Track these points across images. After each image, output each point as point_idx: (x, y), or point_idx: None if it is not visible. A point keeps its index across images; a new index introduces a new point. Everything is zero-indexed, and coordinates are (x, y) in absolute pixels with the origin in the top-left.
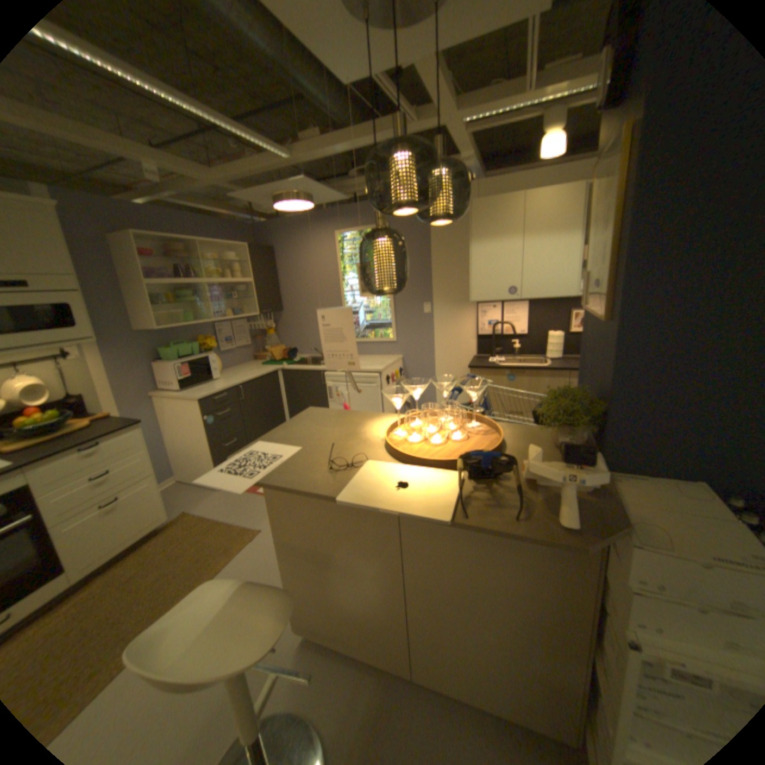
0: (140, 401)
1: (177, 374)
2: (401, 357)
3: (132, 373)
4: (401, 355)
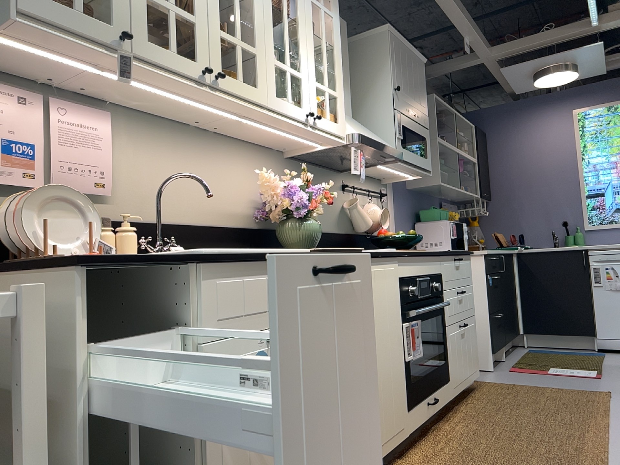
0: None
1: (447, 234)
2: None
3: (405, 230)
4: None
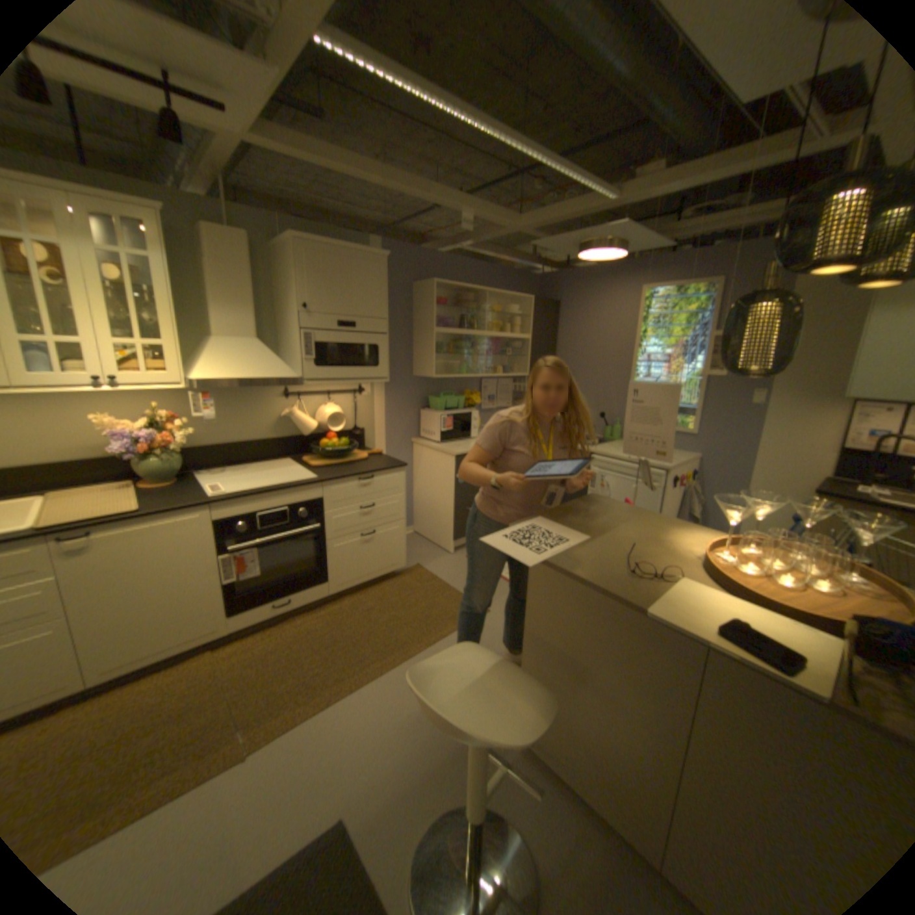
0: (404, 446)
1: (440, 426)
2: (699, 457)
3: (404, 418)
4: (699, 454)
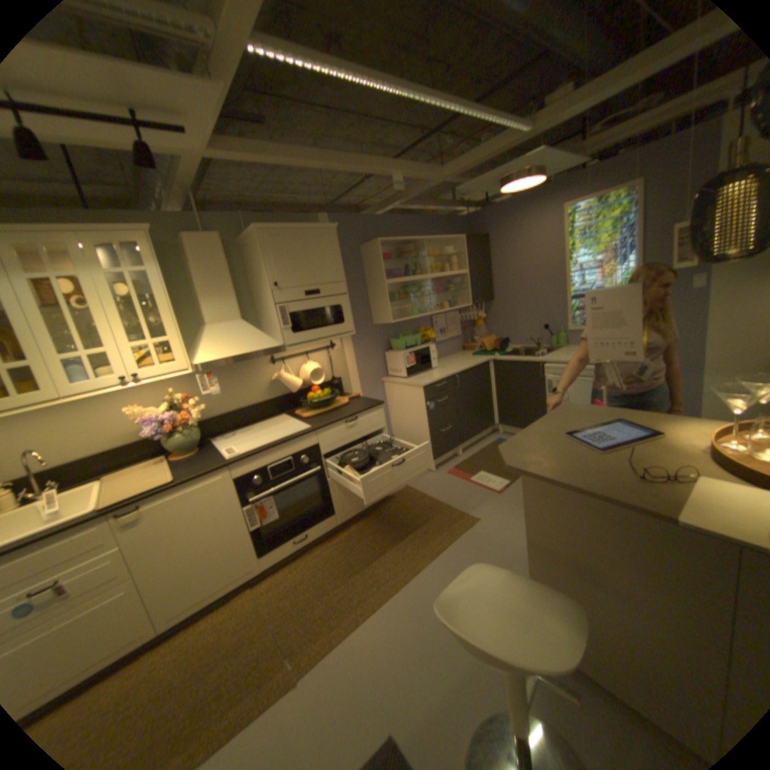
0: (376, 385)
1: (404, 363)
2: None
3: (371, 362)
4: None
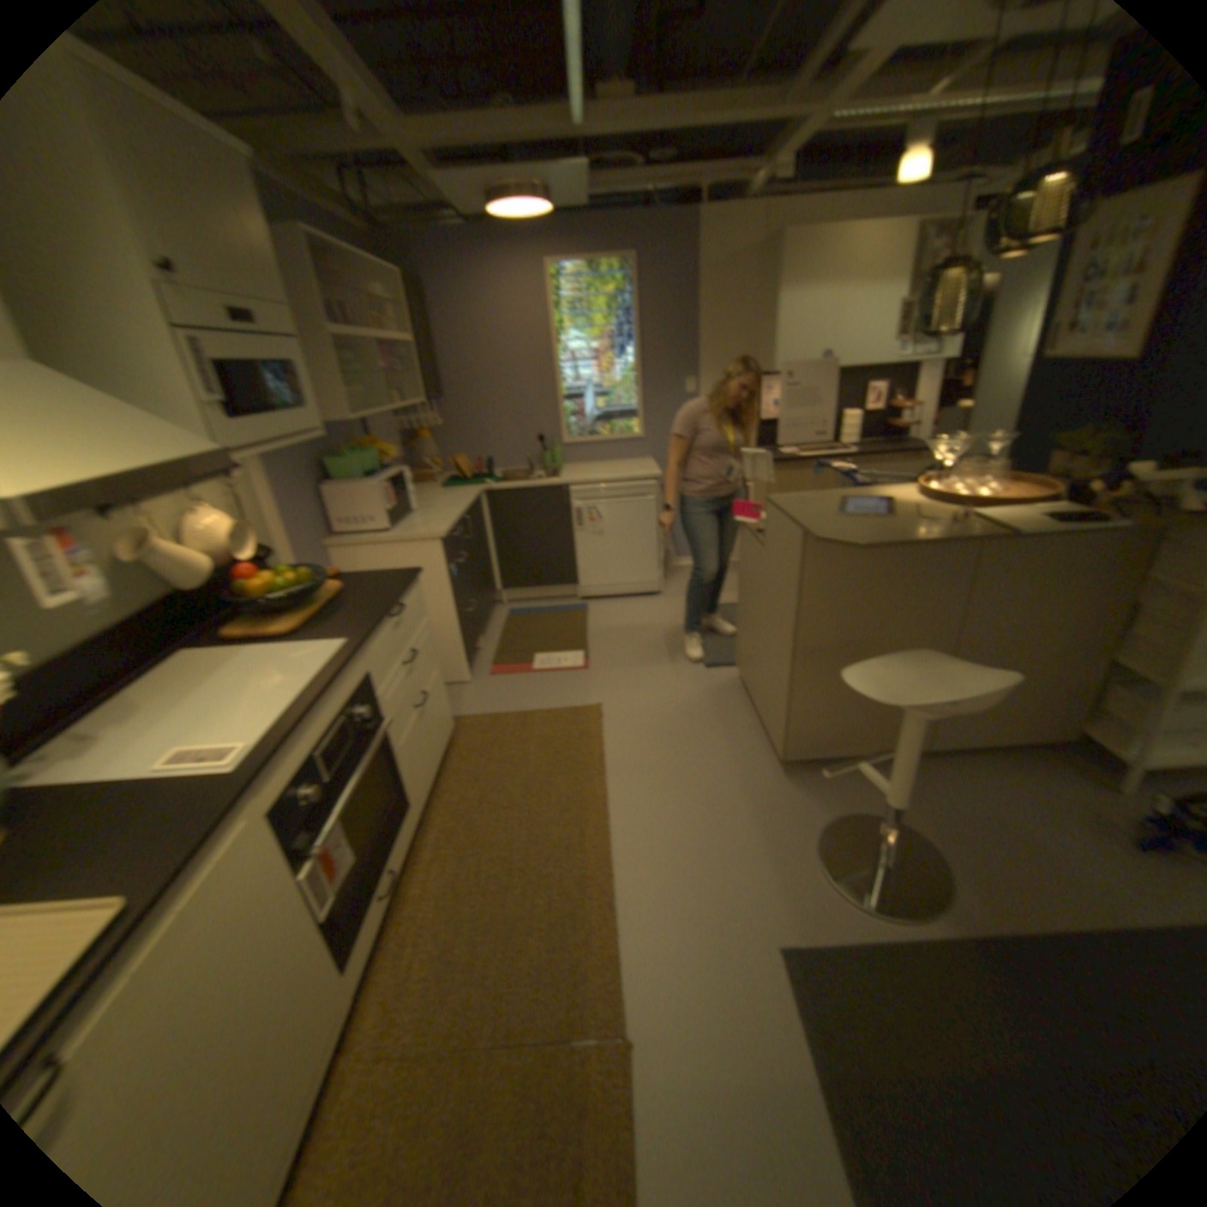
0: (321, 557)
1: (381, 503)
2: (652, 461)
3: (305, 507)
4: (650, 459)
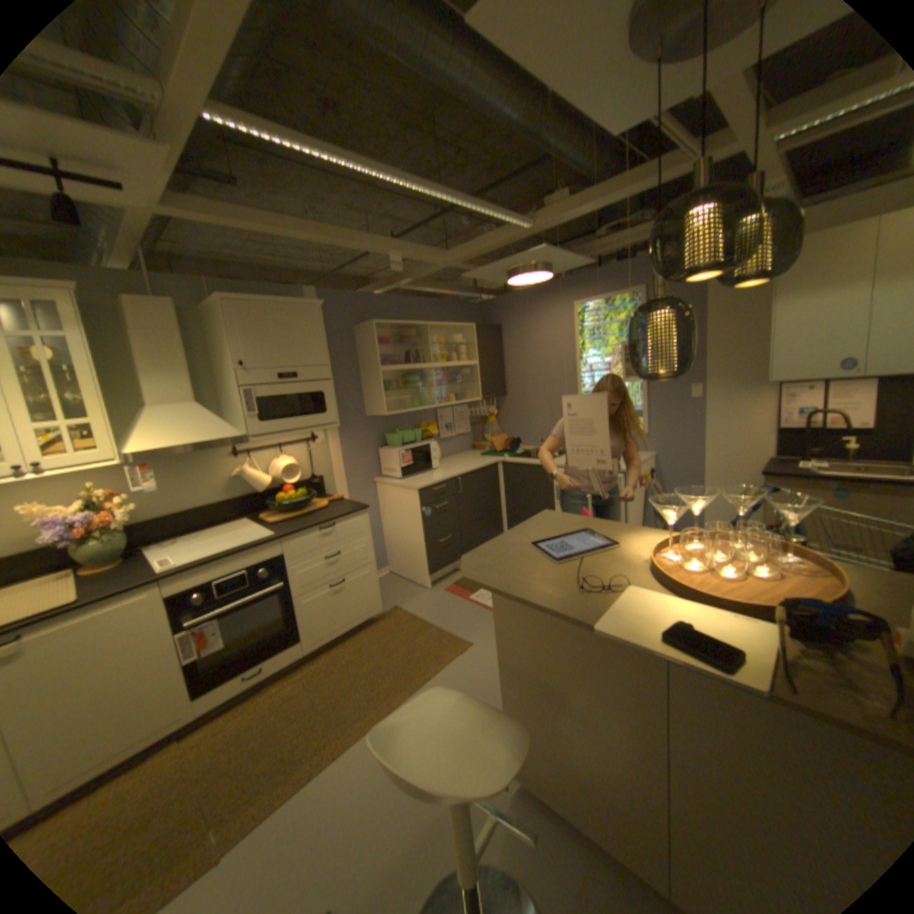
0: (366, 486)
1: (400, 462)
2: (653, 455)
3: (362, 459)
4: (653, 452)
